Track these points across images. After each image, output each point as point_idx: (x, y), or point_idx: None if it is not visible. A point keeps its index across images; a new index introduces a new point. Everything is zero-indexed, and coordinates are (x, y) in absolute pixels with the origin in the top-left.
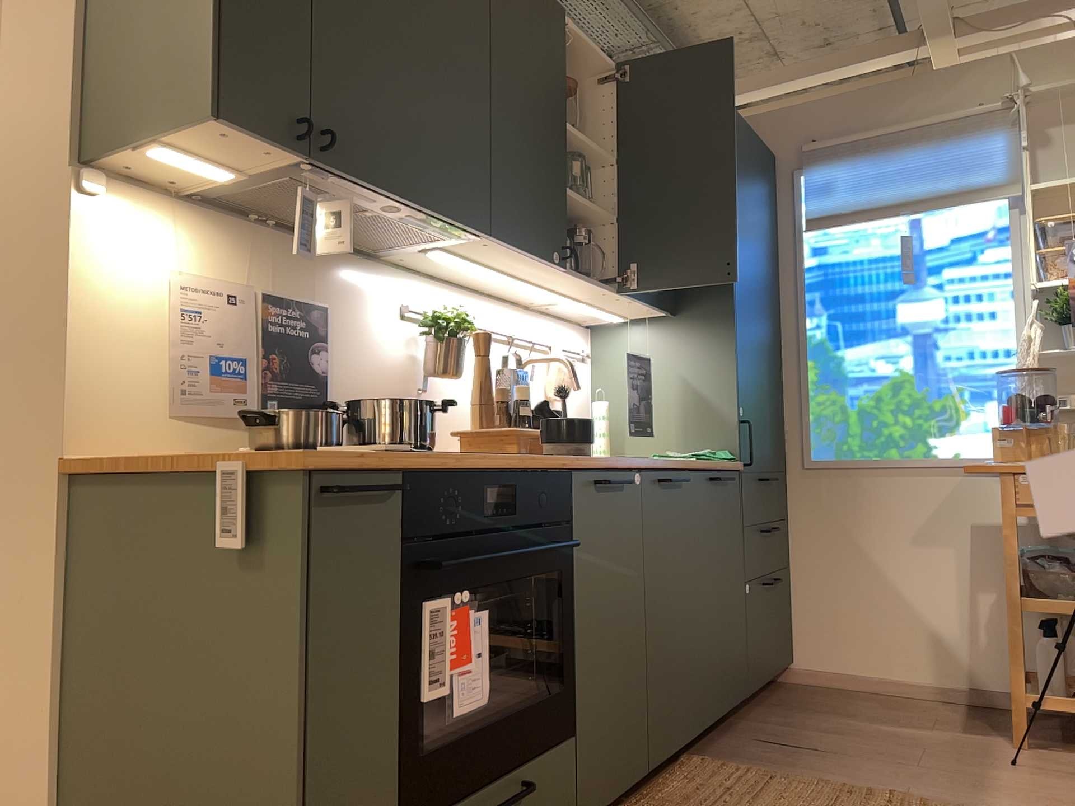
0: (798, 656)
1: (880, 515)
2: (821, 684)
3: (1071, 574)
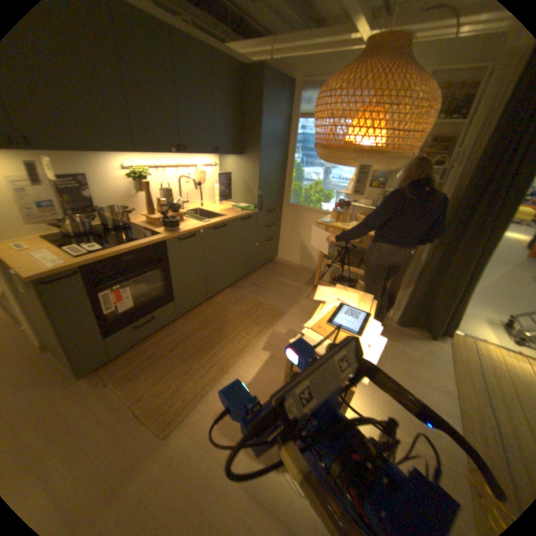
0: (278, 255)
1: (304, 223)
2: (282, 263)
3: (337, 255)
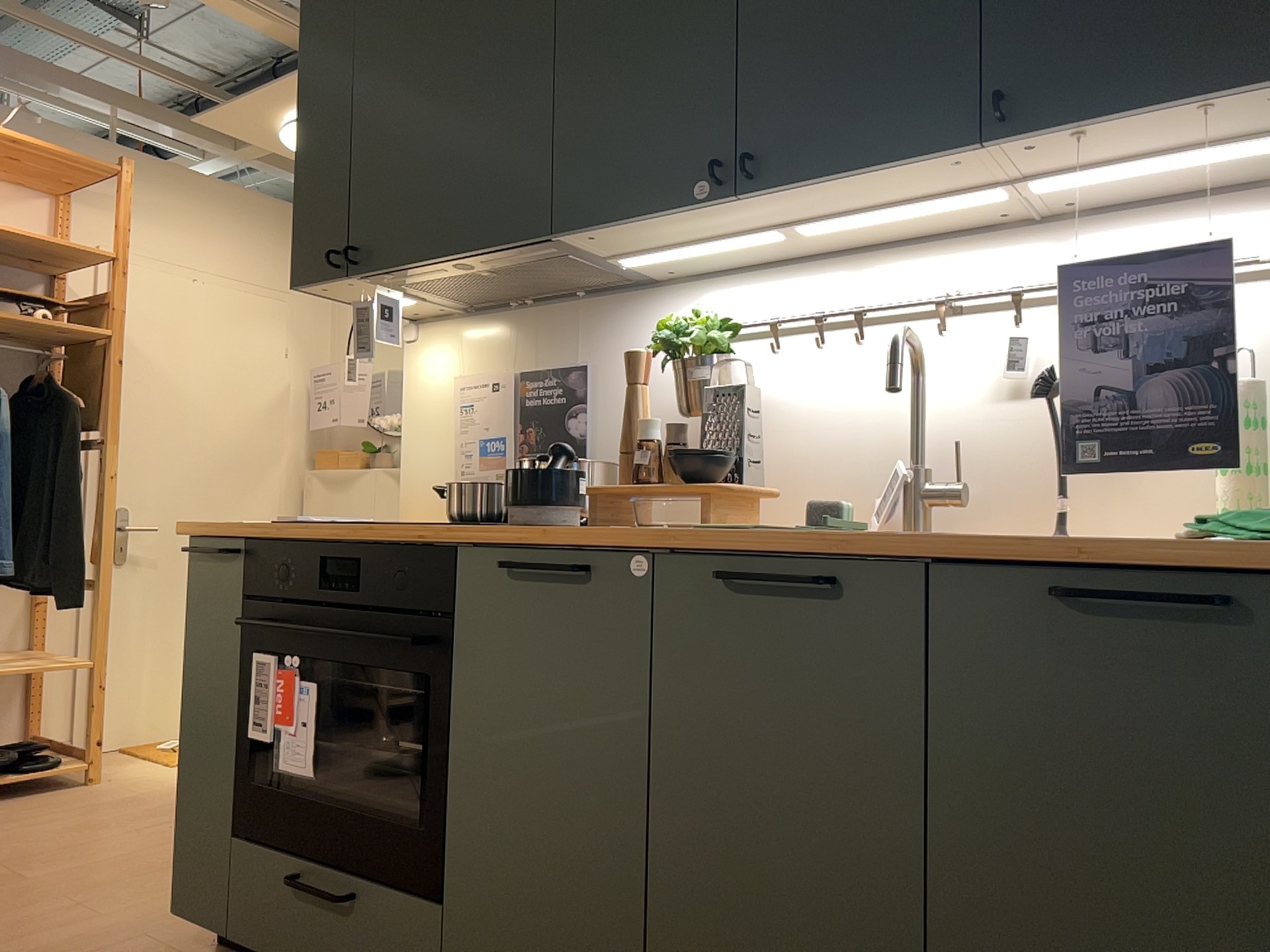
0: None
1: None
2: None
3: None
